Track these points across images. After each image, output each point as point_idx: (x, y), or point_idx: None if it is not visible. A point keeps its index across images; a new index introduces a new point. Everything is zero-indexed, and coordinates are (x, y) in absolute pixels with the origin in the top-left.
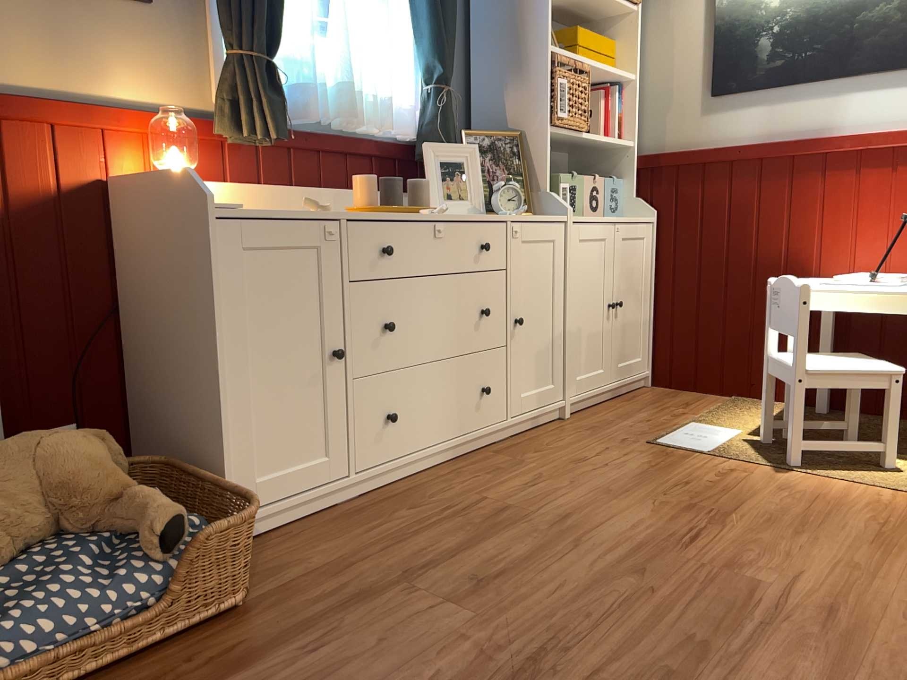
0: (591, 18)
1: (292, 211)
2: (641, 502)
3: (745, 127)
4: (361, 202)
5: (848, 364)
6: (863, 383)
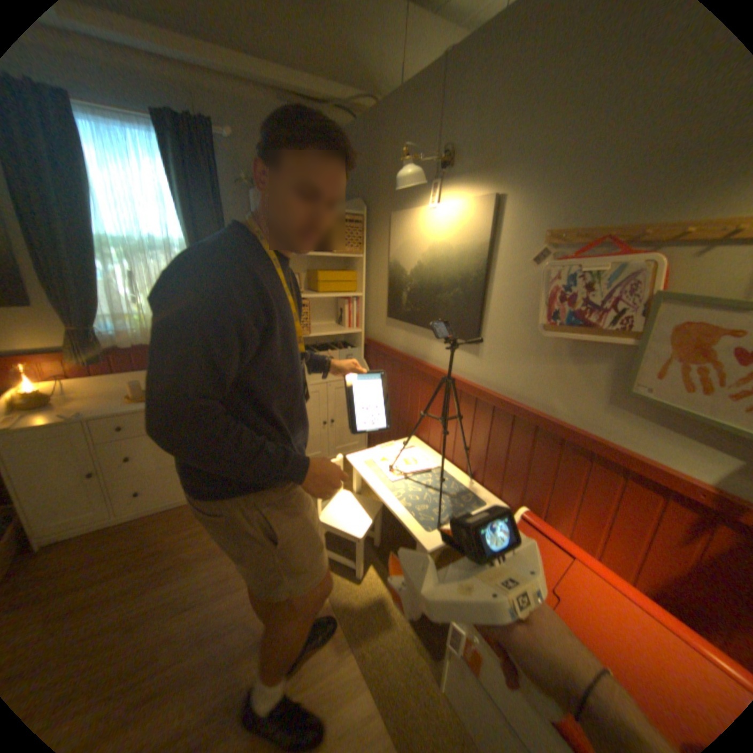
0: (346, 257)
1: (59, 419)
2: (211, 569)
3: (399, 341)
4: (130, 396)
5: (348, 521)
6: (344, 537)
